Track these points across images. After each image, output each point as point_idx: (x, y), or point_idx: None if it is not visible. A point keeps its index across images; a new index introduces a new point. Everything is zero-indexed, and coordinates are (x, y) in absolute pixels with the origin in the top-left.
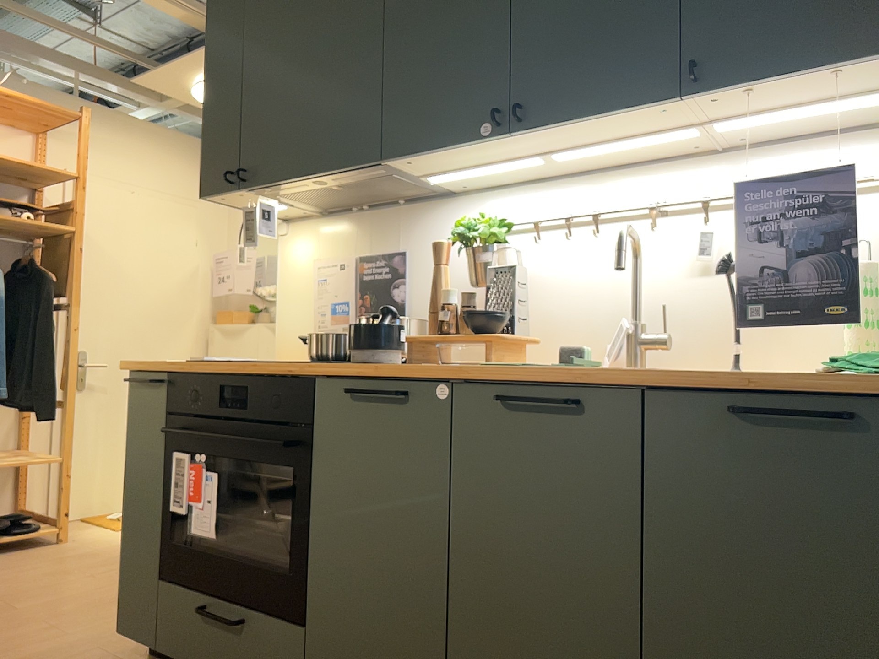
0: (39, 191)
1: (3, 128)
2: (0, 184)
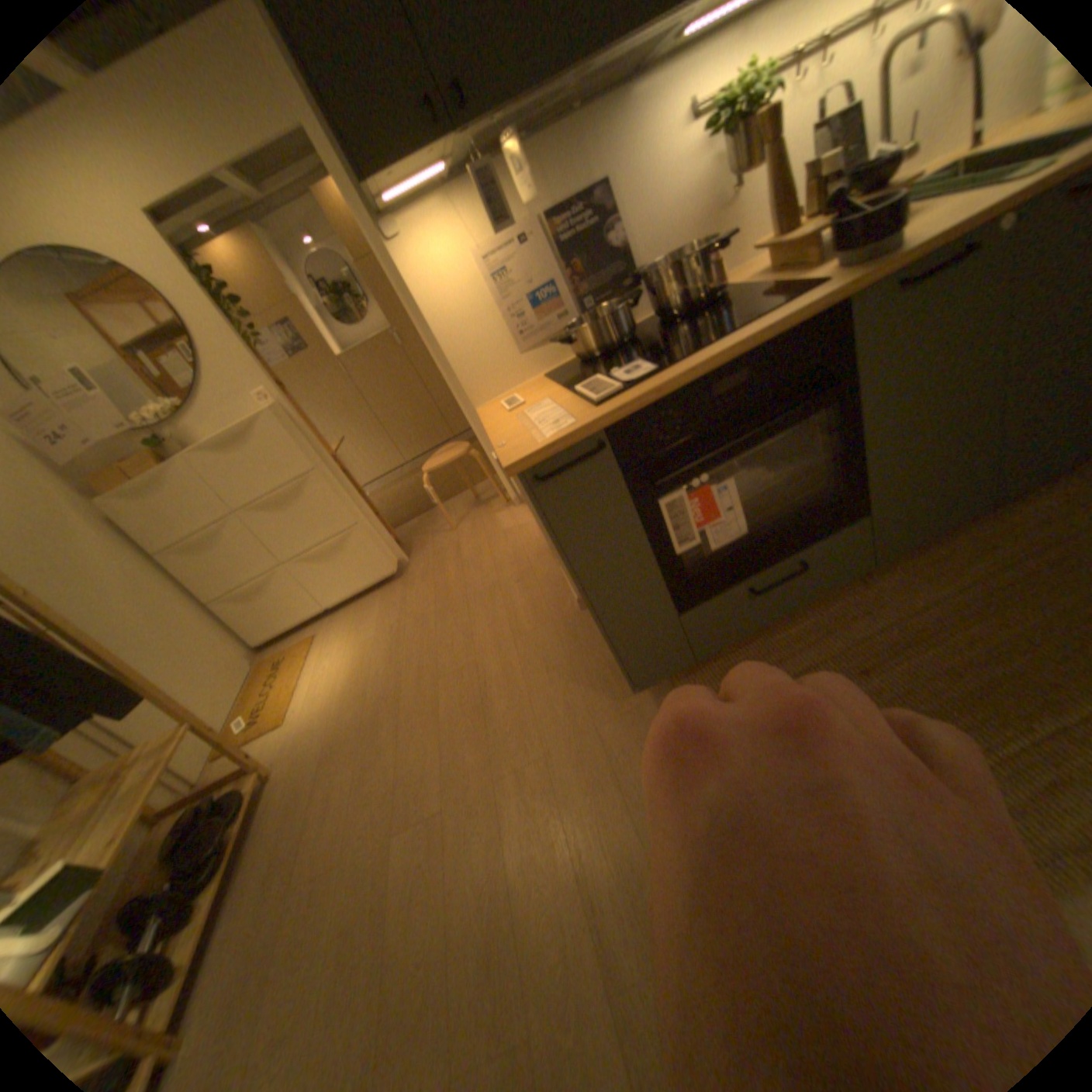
0: None
1: None
2: None
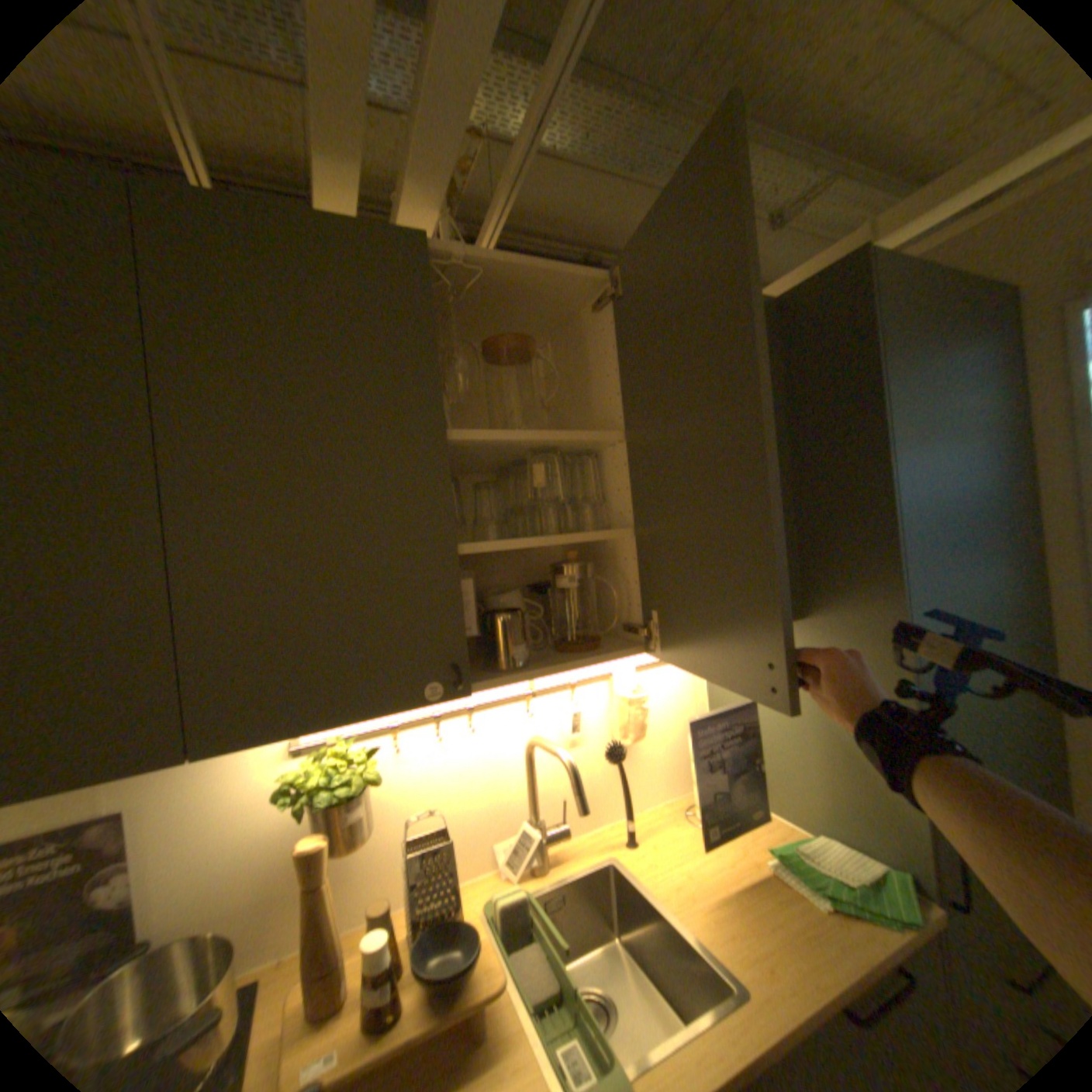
0: None
1: None
2: None
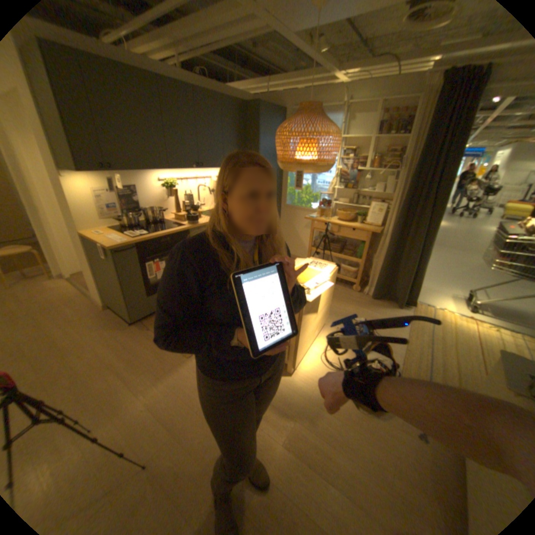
0: None
1: None
2: None
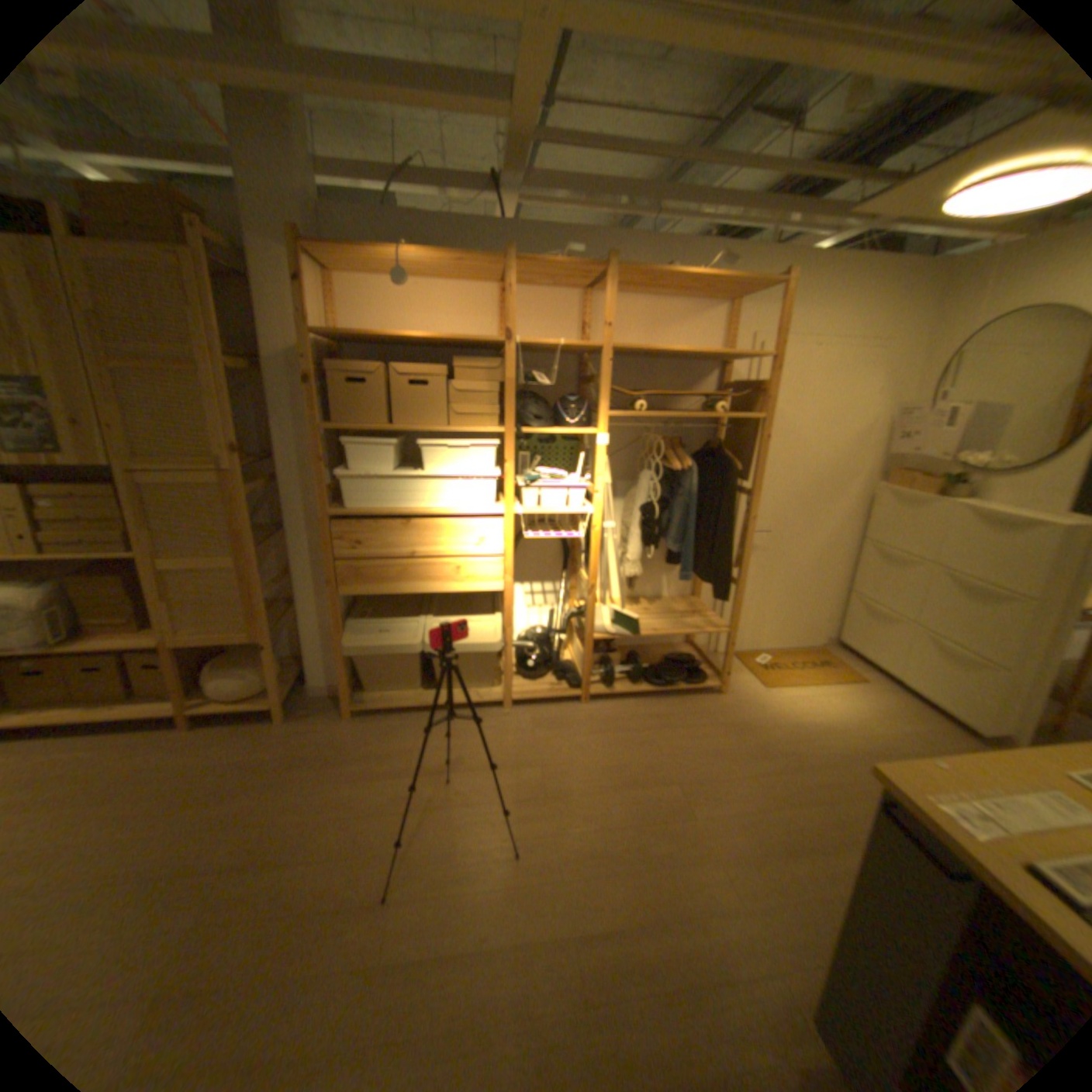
0: (724, 363)
1: (697, 302)
2: (691, 362)
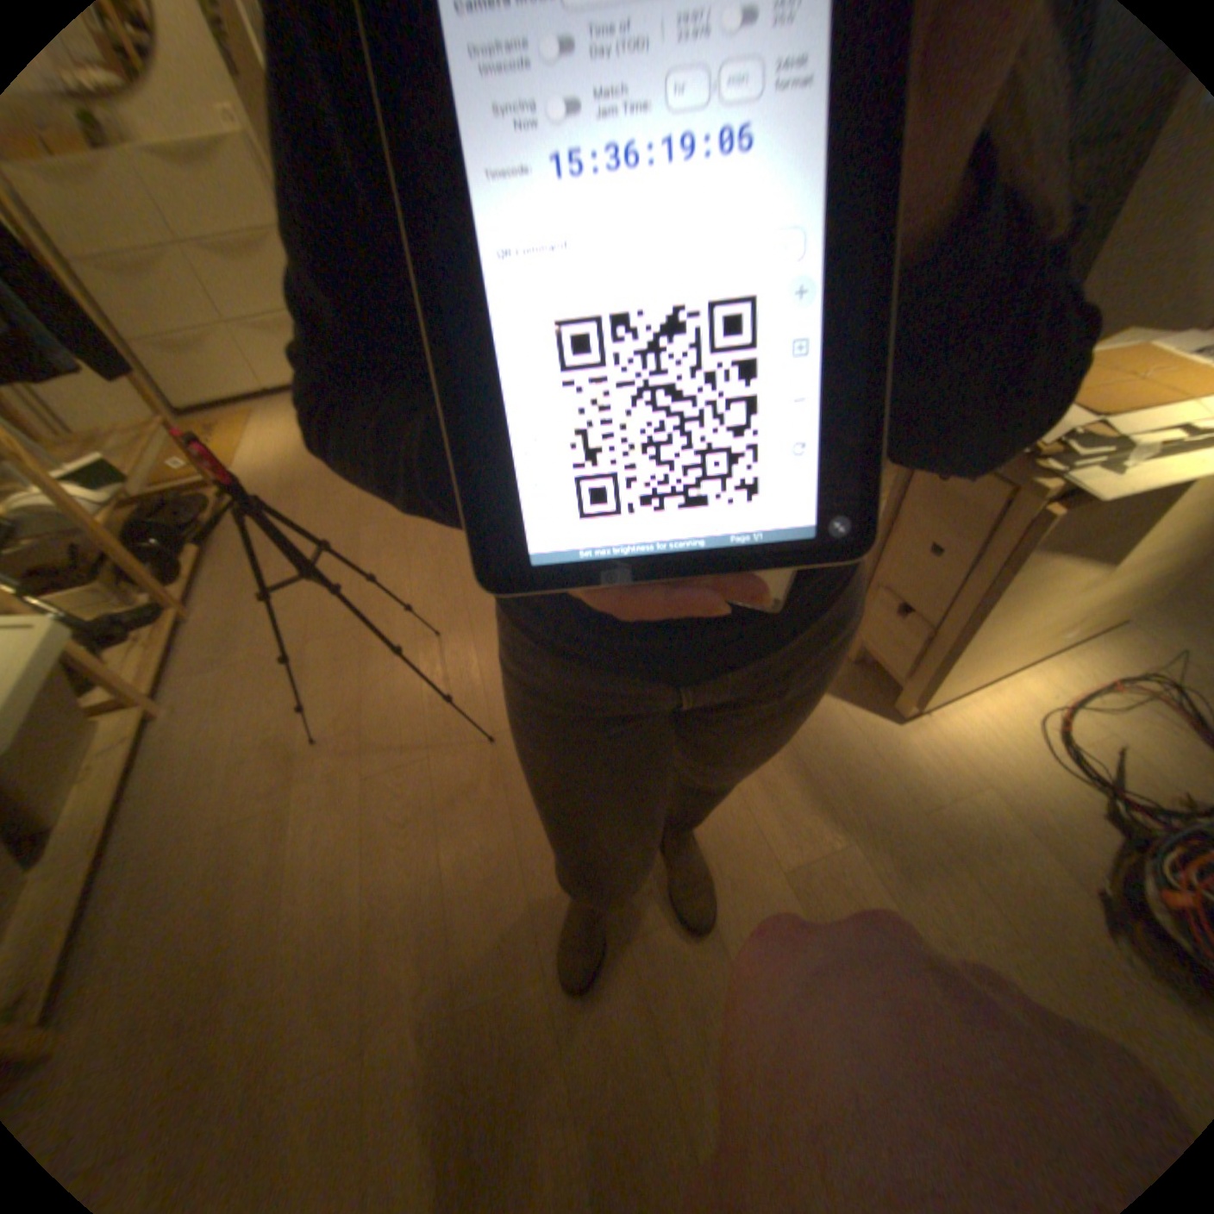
0: None
1: None
2: None
